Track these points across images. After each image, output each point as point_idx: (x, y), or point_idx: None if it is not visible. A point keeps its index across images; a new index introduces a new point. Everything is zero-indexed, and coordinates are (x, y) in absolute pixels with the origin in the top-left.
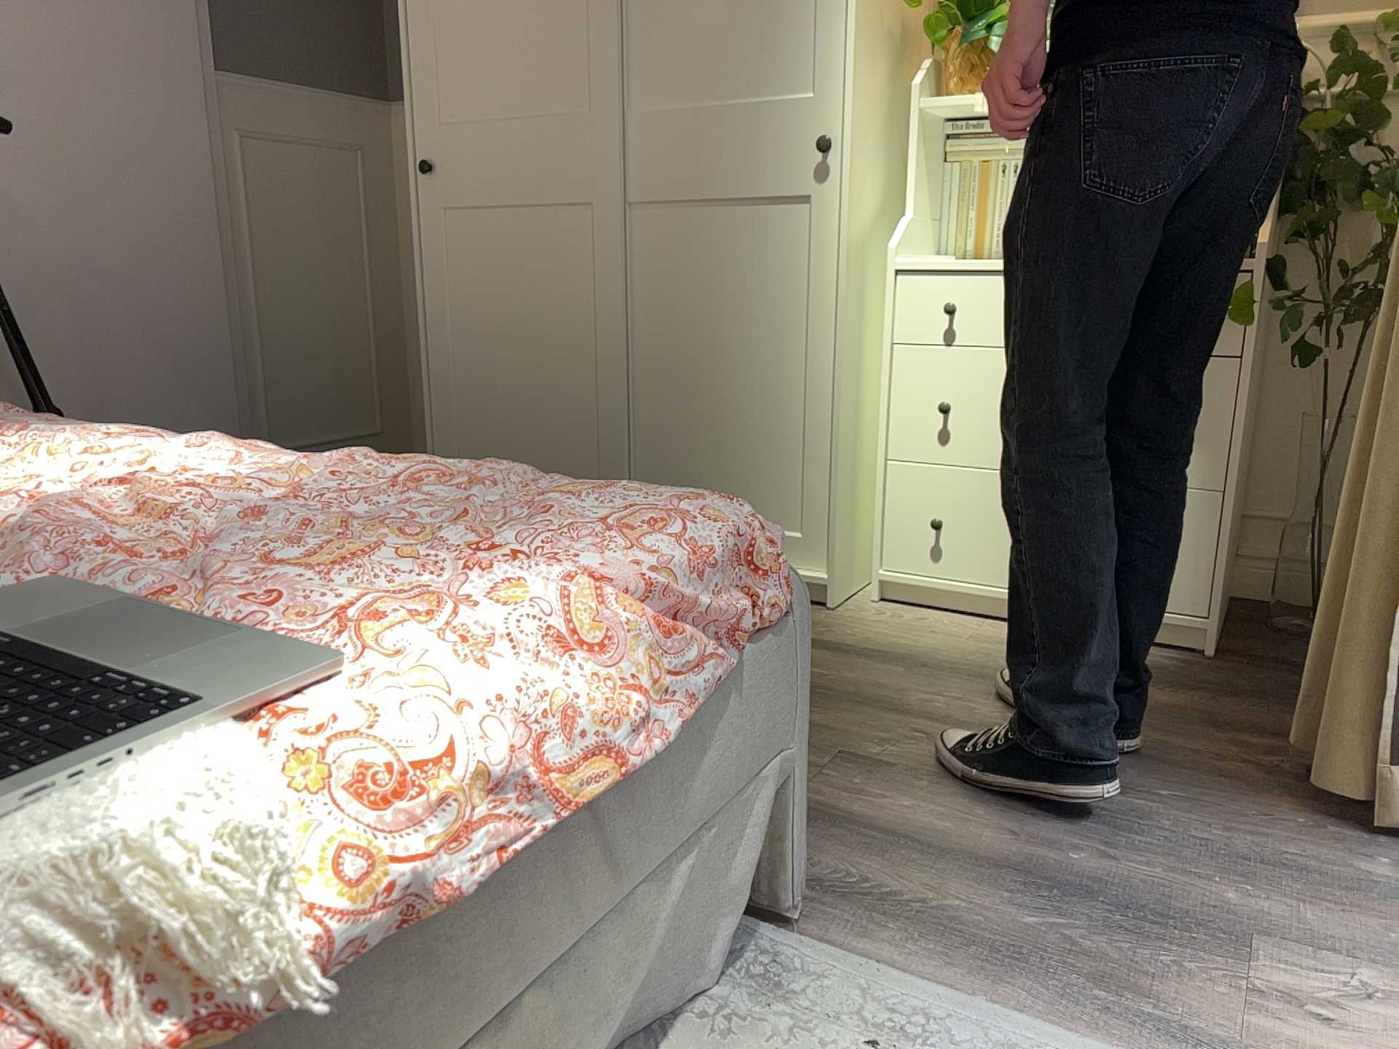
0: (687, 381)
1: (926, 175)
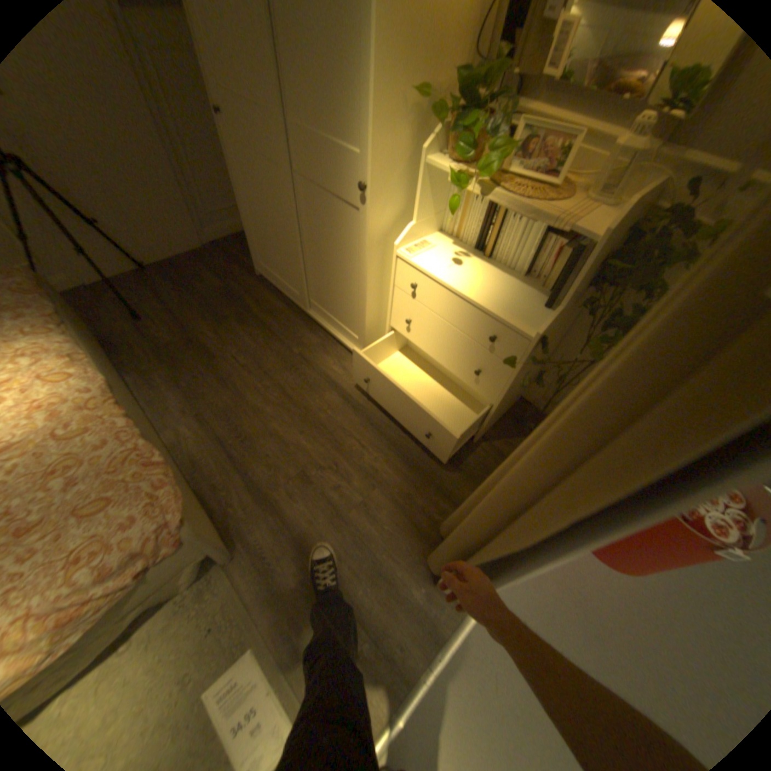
0: (322, 263)
1: (433, 195)
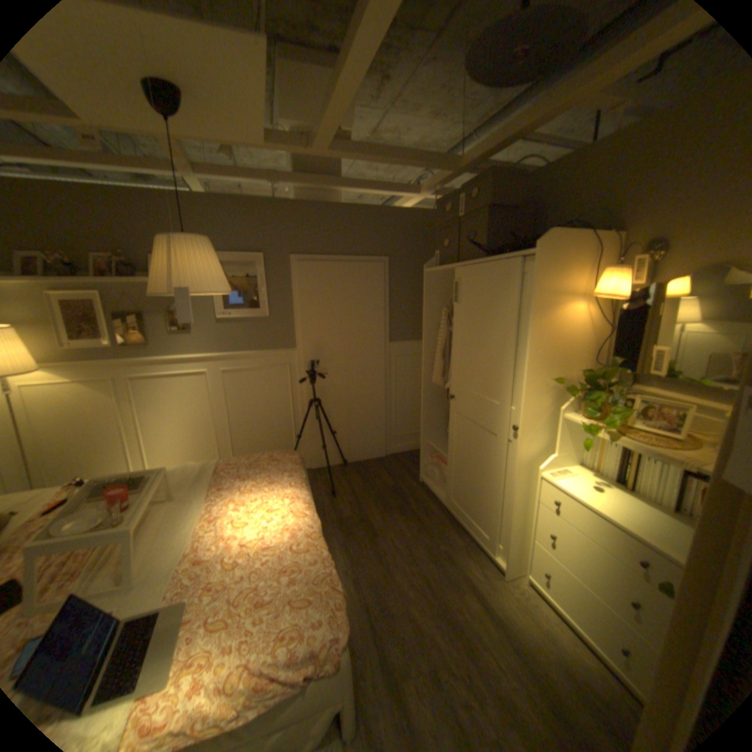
0: (476, 477)
1: (571, 438)
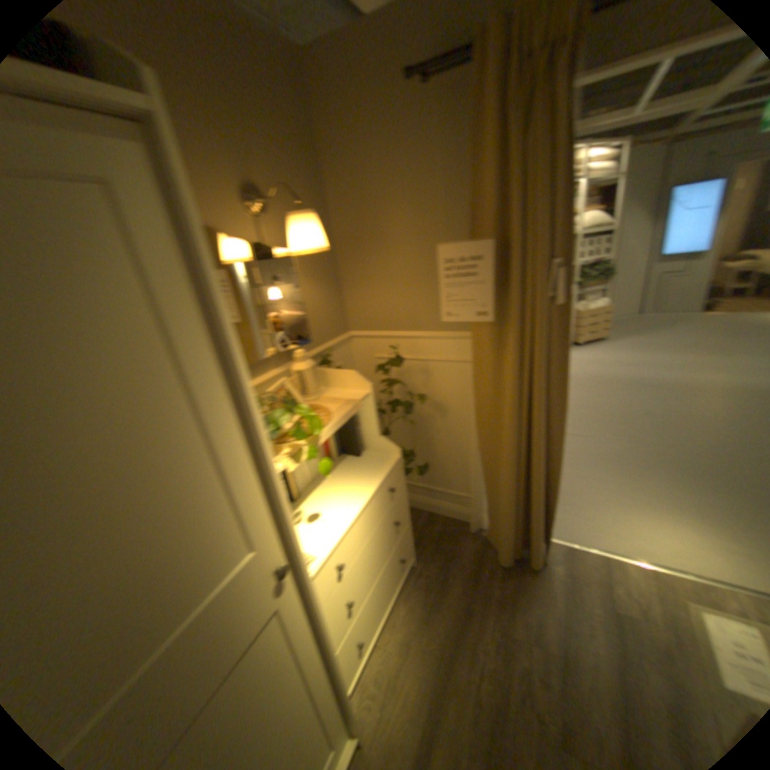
0: None
1: None
